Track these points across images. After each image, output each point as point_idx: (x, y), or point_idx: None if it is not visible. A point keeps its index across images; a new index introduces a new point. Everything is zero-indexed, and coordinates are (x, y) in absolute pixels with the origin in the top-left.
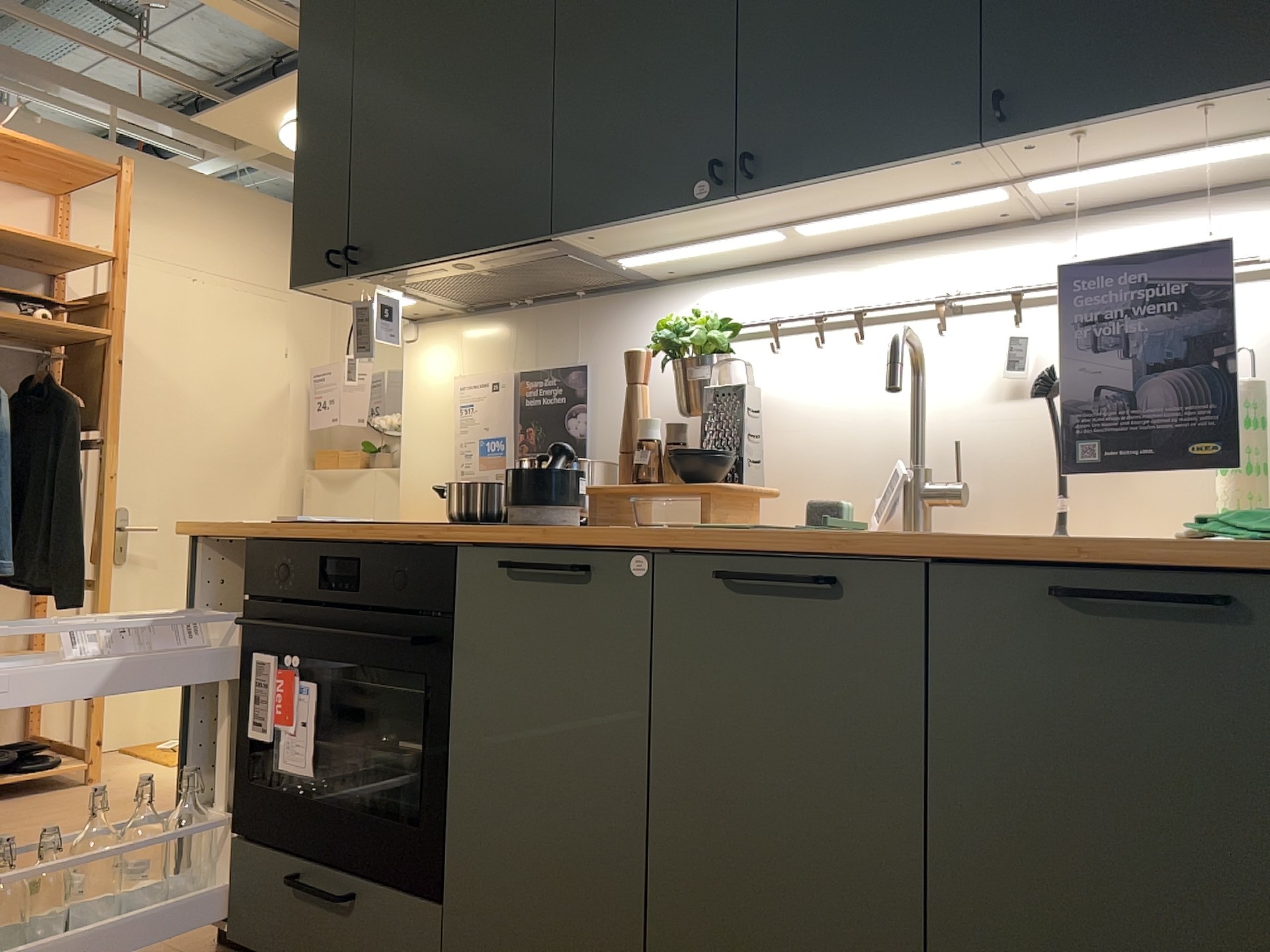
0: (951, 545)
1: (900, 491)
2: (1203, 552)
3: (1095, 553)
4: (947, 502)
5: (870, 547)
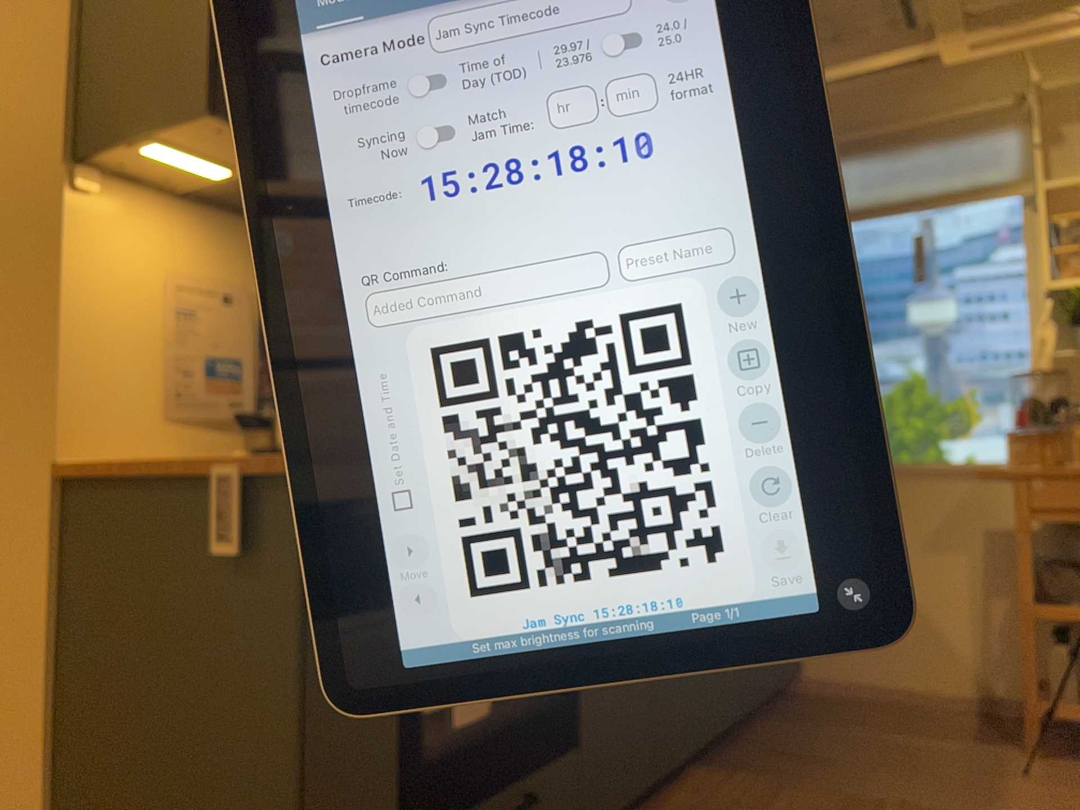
0: None
1: None
2: None
3: None
4: None
5: None
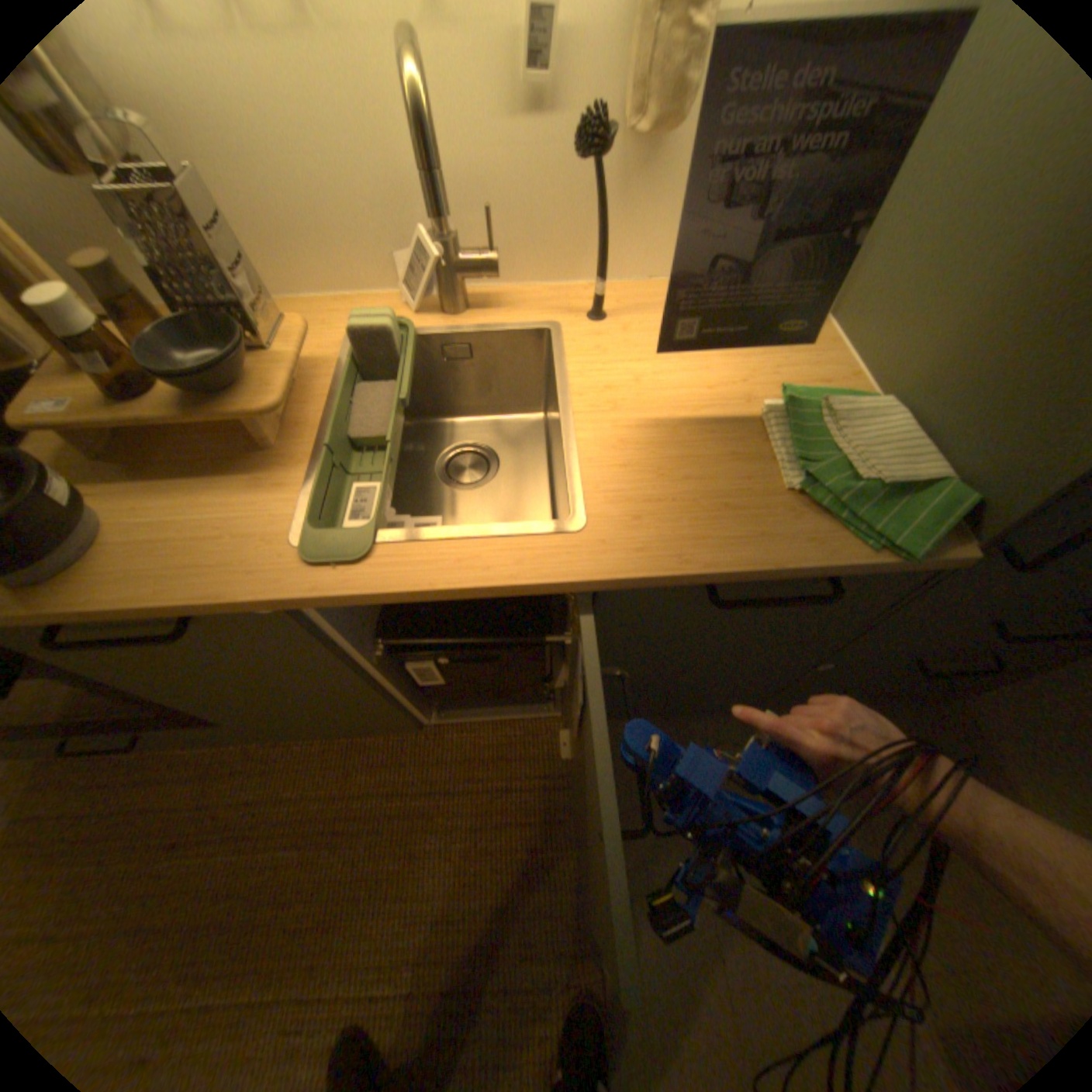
0: (624, 587)
1: (428, 271)
2: (839, 575)
3: (752, 577)
4: (477, 271)
5: (538, 590)
